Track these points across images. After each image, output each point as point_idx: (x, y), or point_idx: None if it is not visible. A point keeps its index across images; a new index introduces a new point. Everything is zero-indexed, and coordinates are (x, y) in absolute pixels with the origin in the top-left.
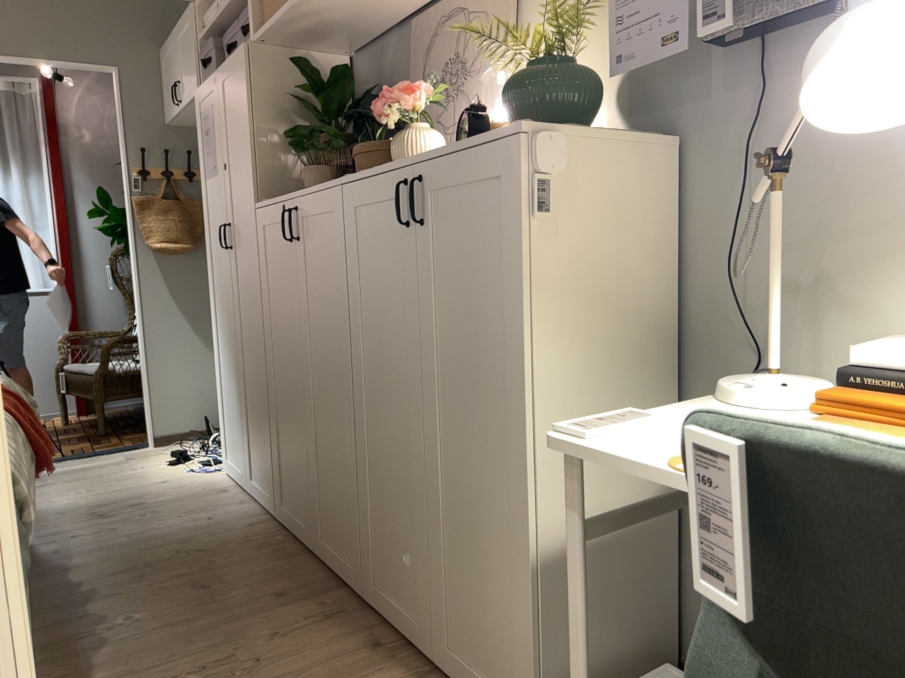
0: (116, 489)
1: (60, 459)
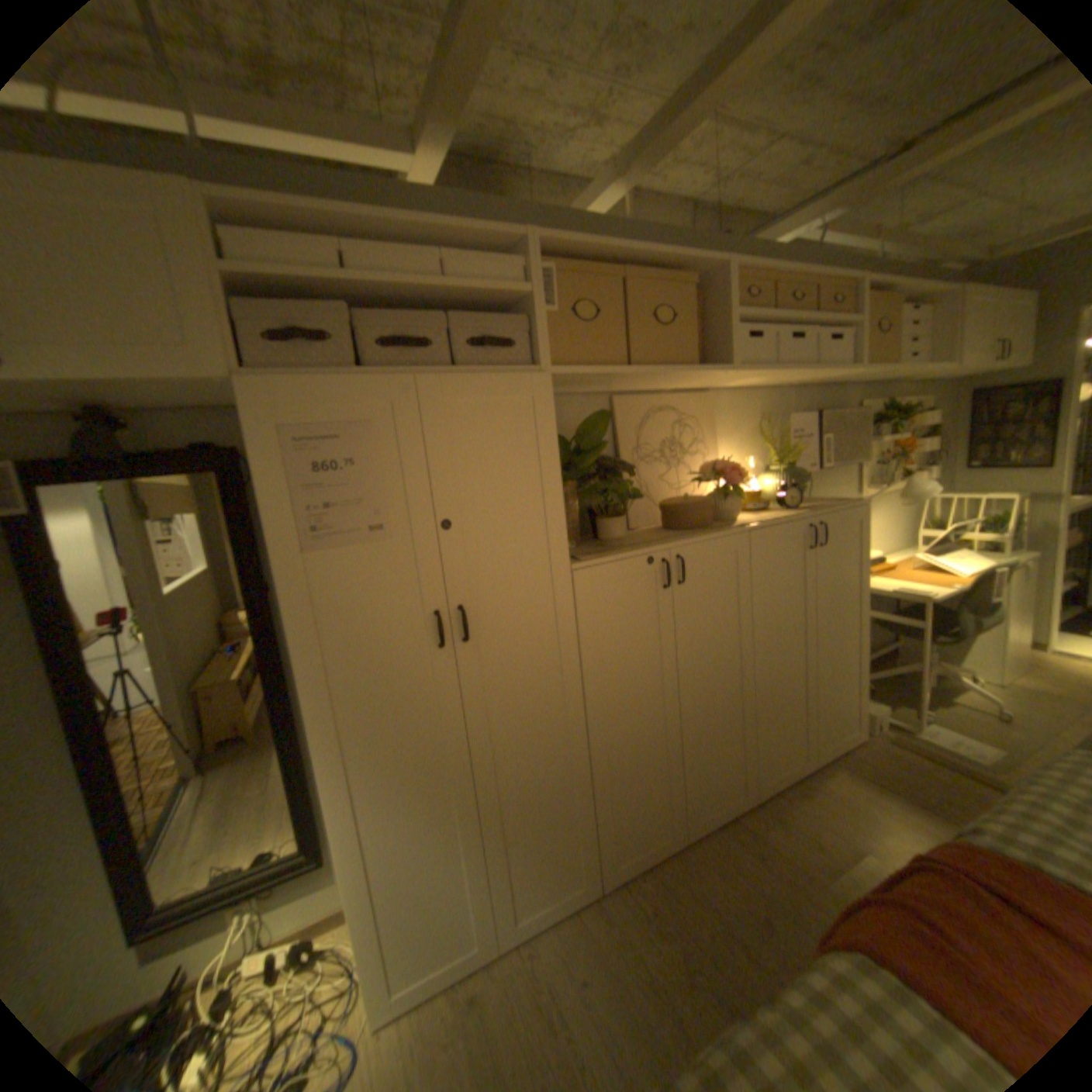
0: None
1: None
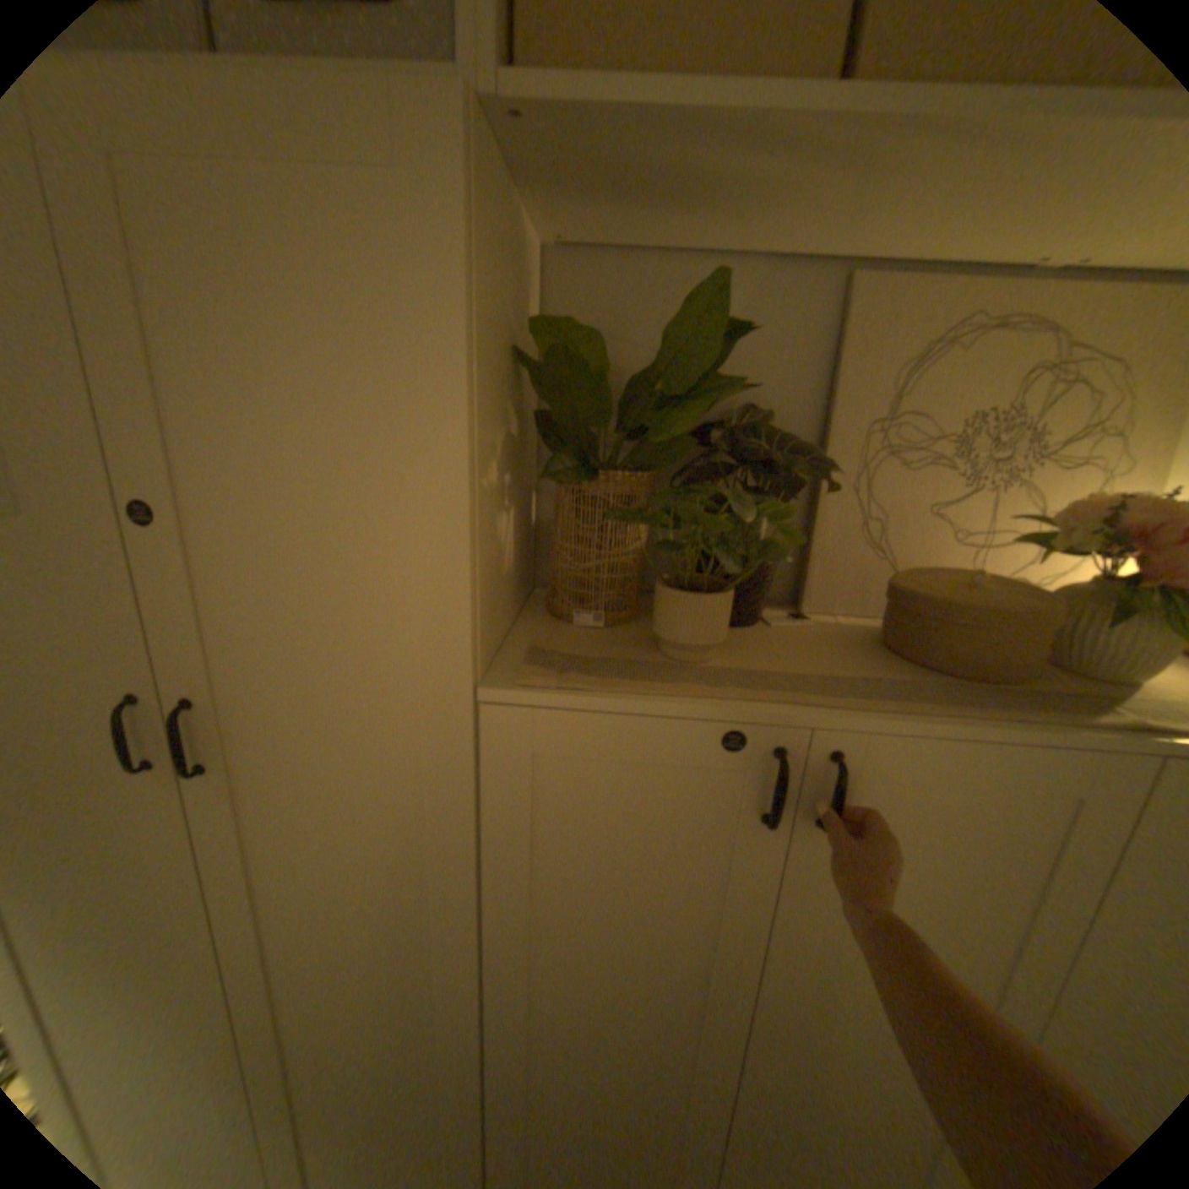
0: None
1: None
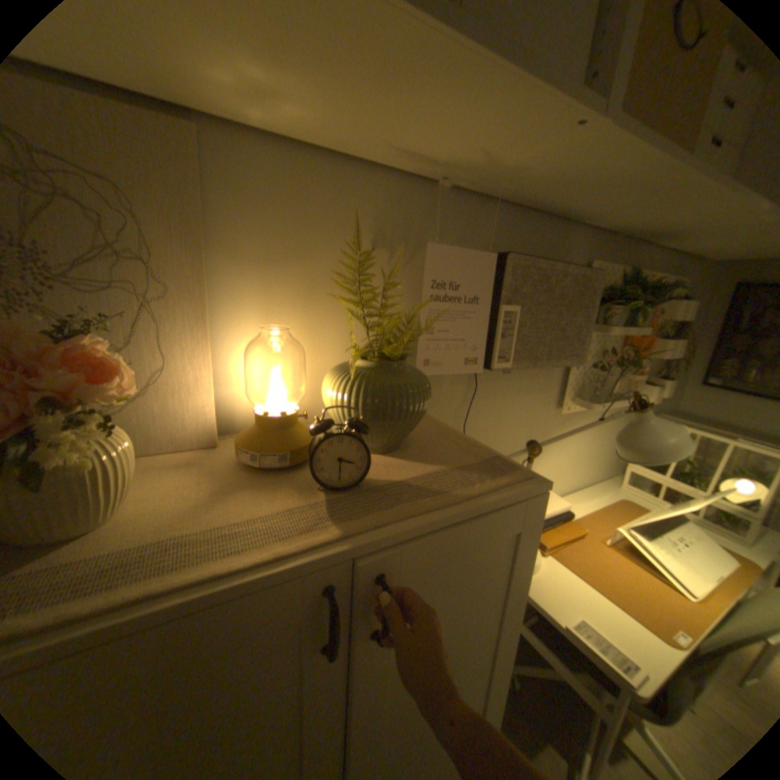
0: None
1: None
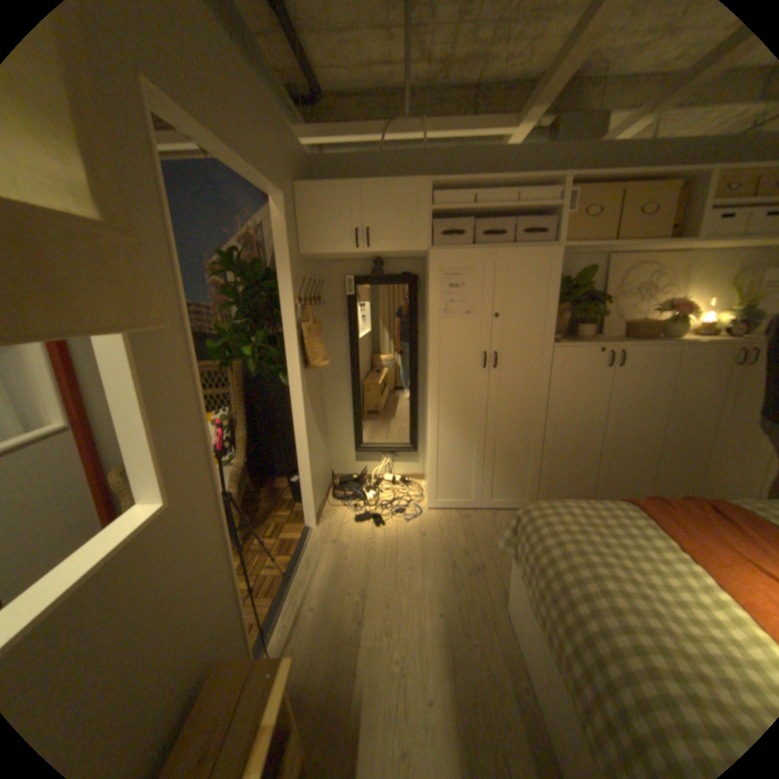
0: (419, 557)
1: (287, 579)
